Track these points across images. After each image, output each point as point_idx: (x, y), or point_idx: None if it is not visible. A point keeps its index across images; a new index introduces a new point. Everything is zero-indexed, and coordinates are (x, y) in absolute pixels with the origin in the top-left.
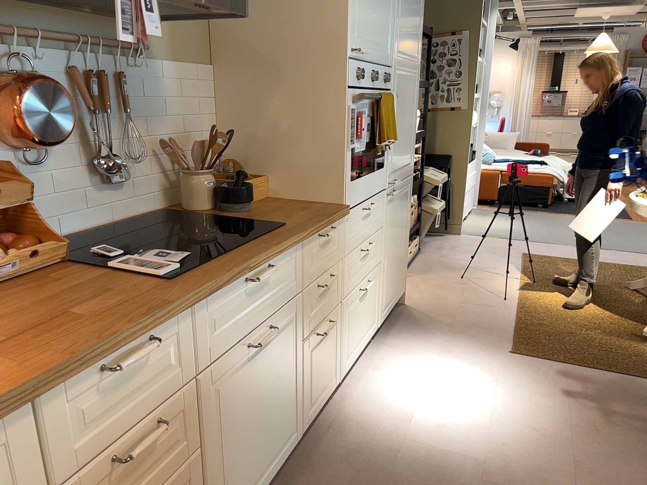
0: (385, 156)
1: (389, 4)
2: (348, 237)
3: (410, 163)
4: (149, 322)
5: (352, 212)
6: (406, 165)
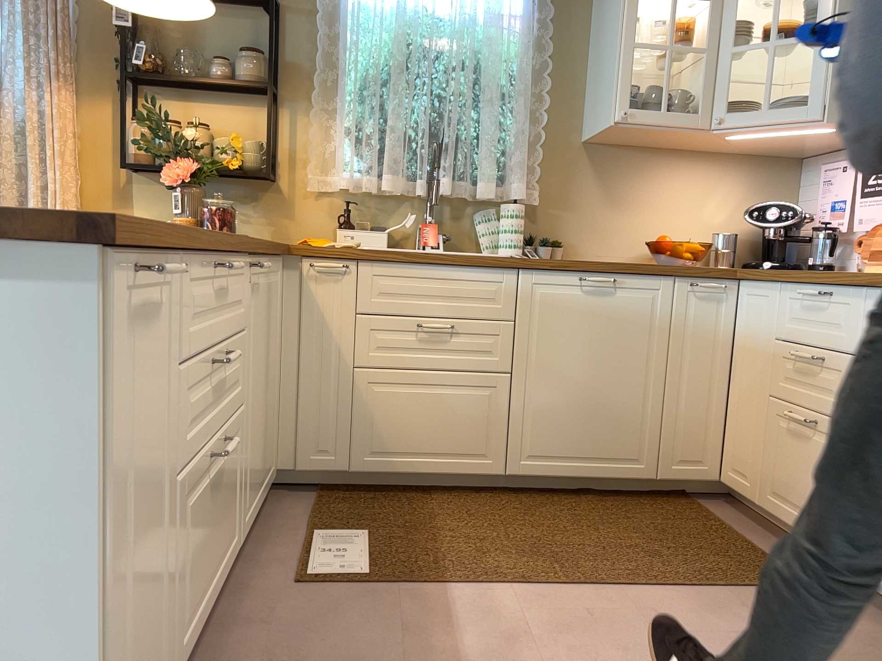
0: None
1: None
2: None
3: None
4: (822, 277)
5: None
6: None
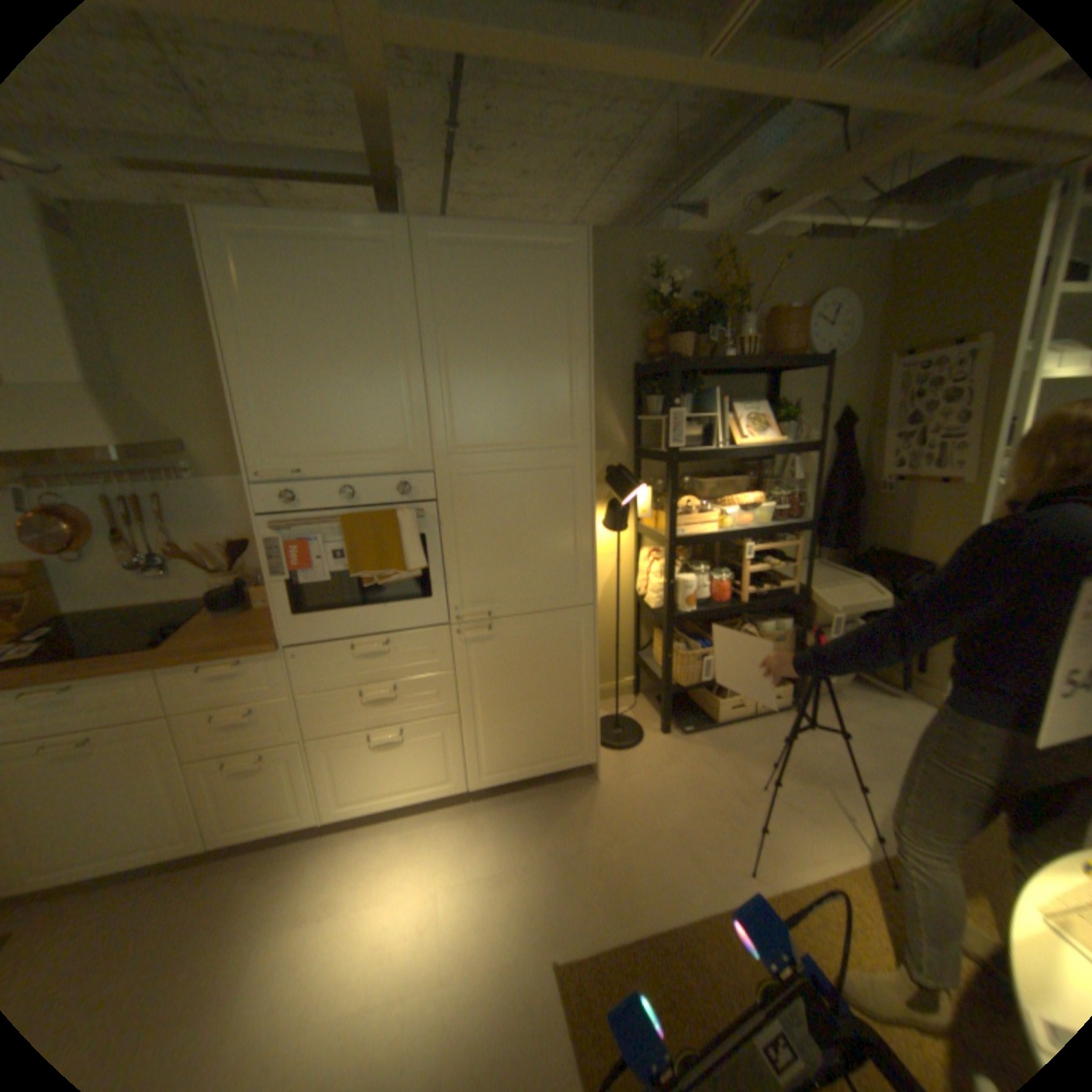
0: (434, 583)
1: (396, 391)
2: (302, 676)
3: (577, 588)
4: None
5: (312, 650)
6: (552, 592)
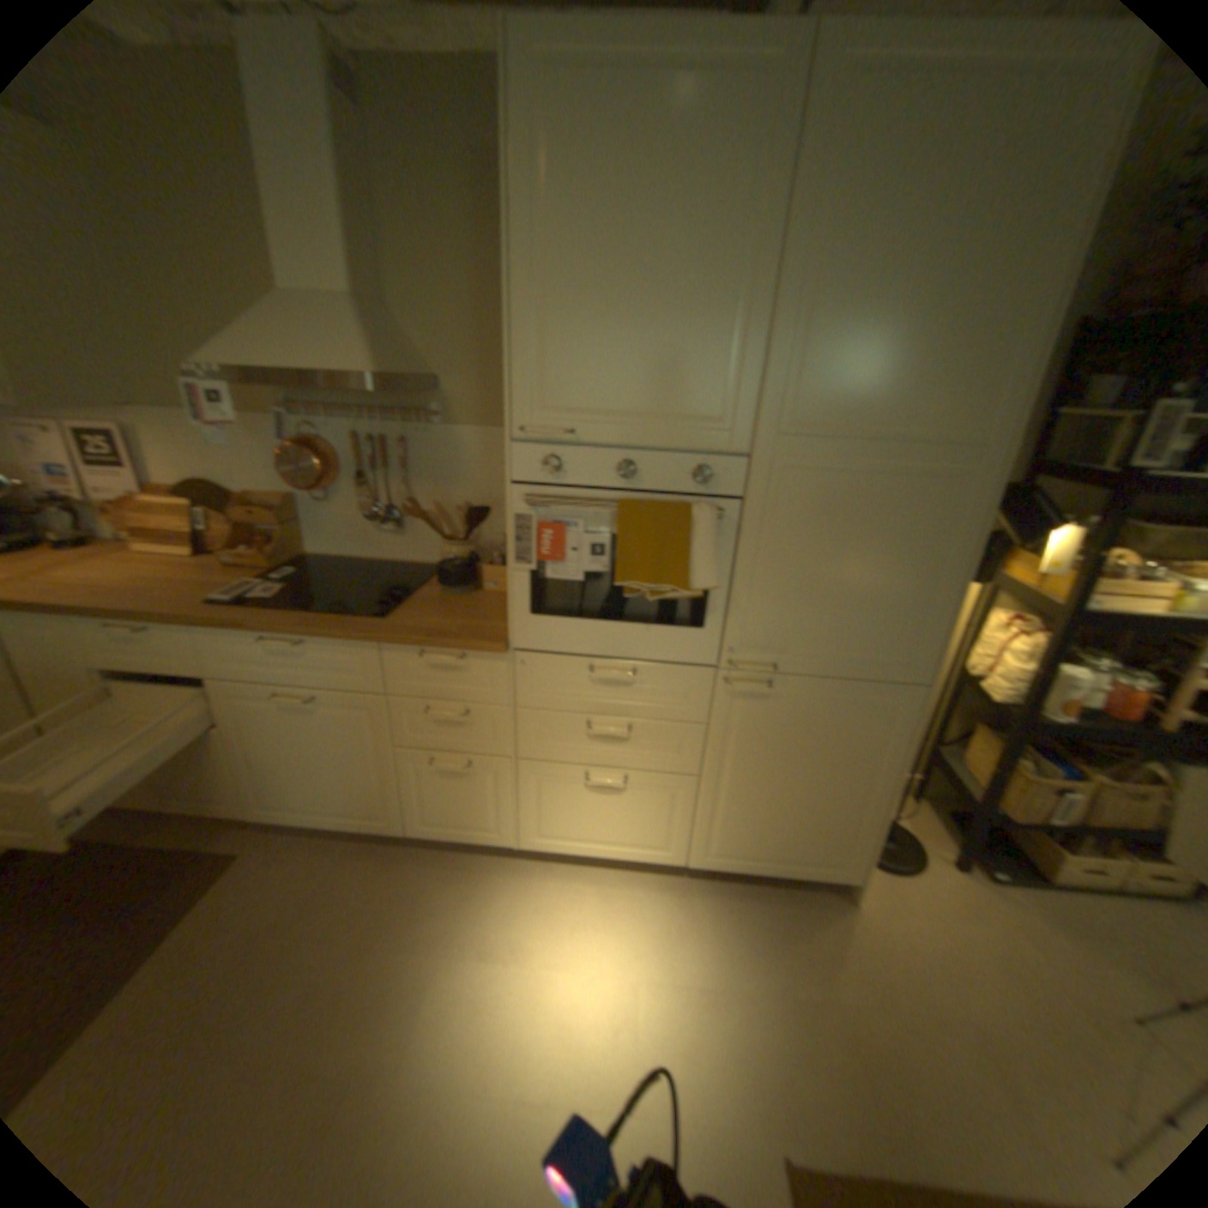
0: (713, 611)
1: (730, 325)
2: (531, 688)
3: (915, 660)
4: (131, 617)
5: (548, 660)
6: (876, 657)
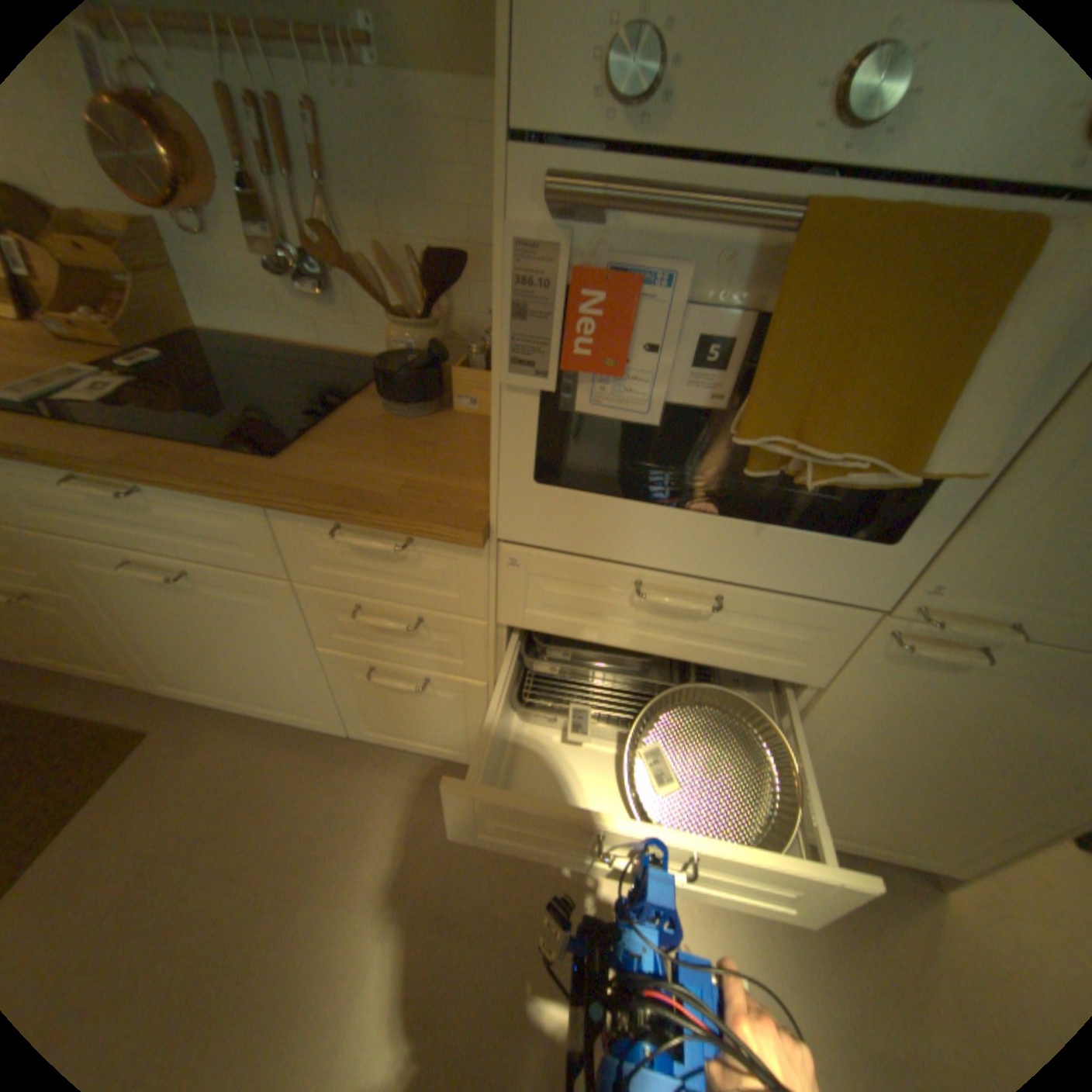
0: (936, 511)
1: None
2: (522, 599)
3: None
4: None
5: (557, 562)
6: None
